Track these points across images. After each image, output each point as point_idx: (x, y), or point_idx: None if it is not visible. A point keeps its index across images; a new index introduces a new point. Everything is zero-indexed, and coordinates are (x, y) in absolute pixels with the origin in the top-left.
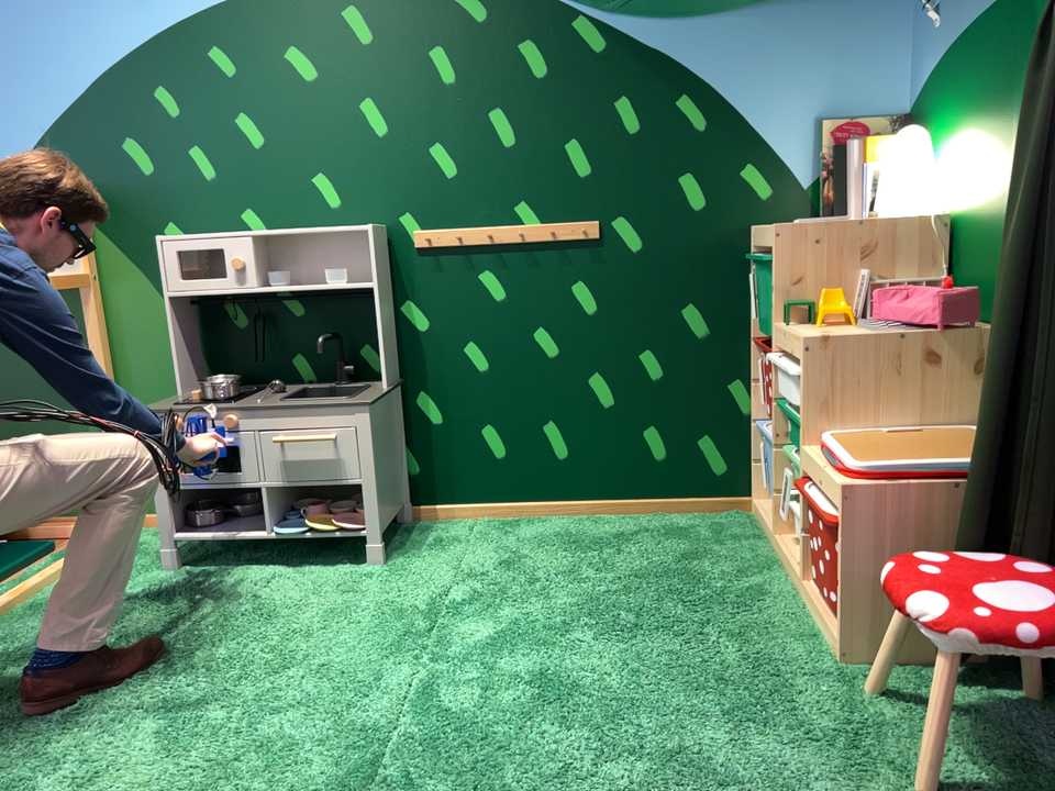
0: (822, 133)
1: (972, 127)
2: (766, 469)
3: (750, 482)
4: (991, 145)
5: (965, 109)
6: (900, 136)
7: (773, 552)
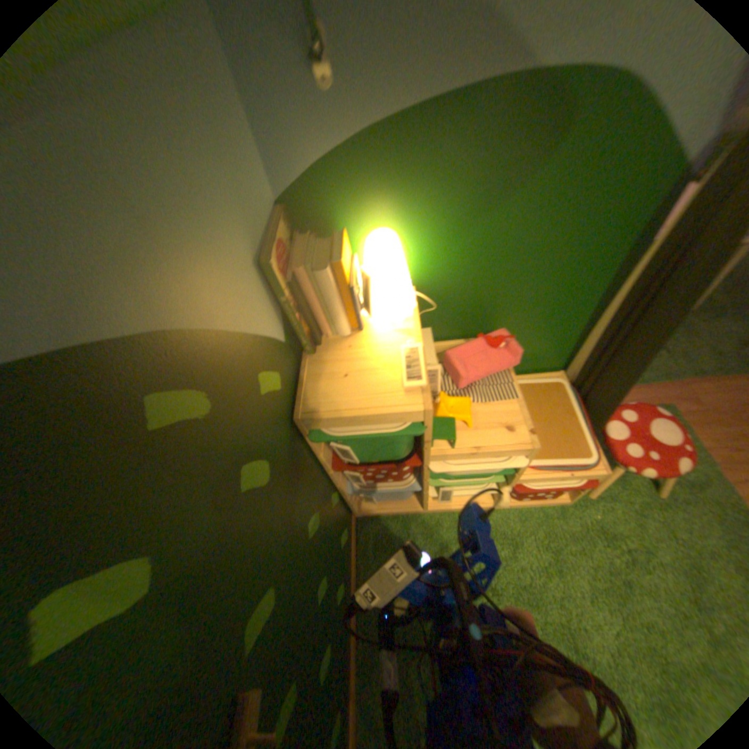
0: (273, 270)
1: (440, 215)
2: (396, 498)
3: (351, 510)
4: (479, 229)
5: (427, 197)
6: (379, 242)
7: (431, 512)
